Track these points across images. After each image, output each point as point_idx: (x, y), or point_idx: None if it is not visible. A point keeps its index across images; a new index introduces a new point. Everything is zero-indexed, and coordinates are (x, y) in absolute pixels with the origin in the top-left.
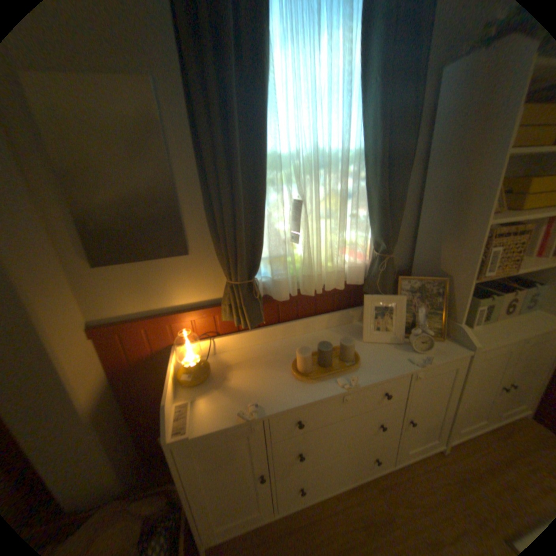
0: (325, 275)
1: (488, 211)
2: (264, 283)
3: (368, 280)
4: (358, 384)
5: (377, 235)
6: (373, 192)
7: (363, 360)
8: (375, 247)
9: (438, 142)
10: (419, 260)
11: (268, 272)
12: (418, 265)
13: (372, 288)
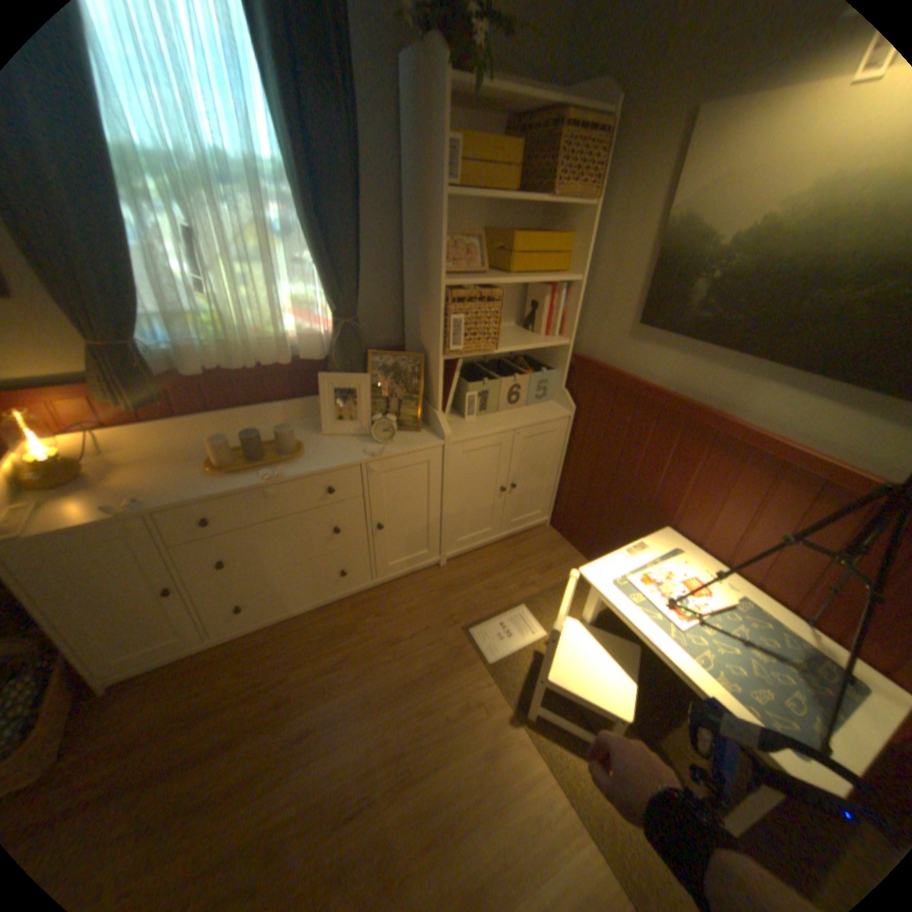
0: (265, 345)
1: (440, 268)
2: (157, 349)
3: (330, 355)
4: (283, 475)
5: (325, 291)
6: (305, 229)
7: (307, 452)
8: (331, 309)
9: (405, 168)
10: (408, 333)
11: (169, 336)
12: (408, 340)
13: (333, 366)
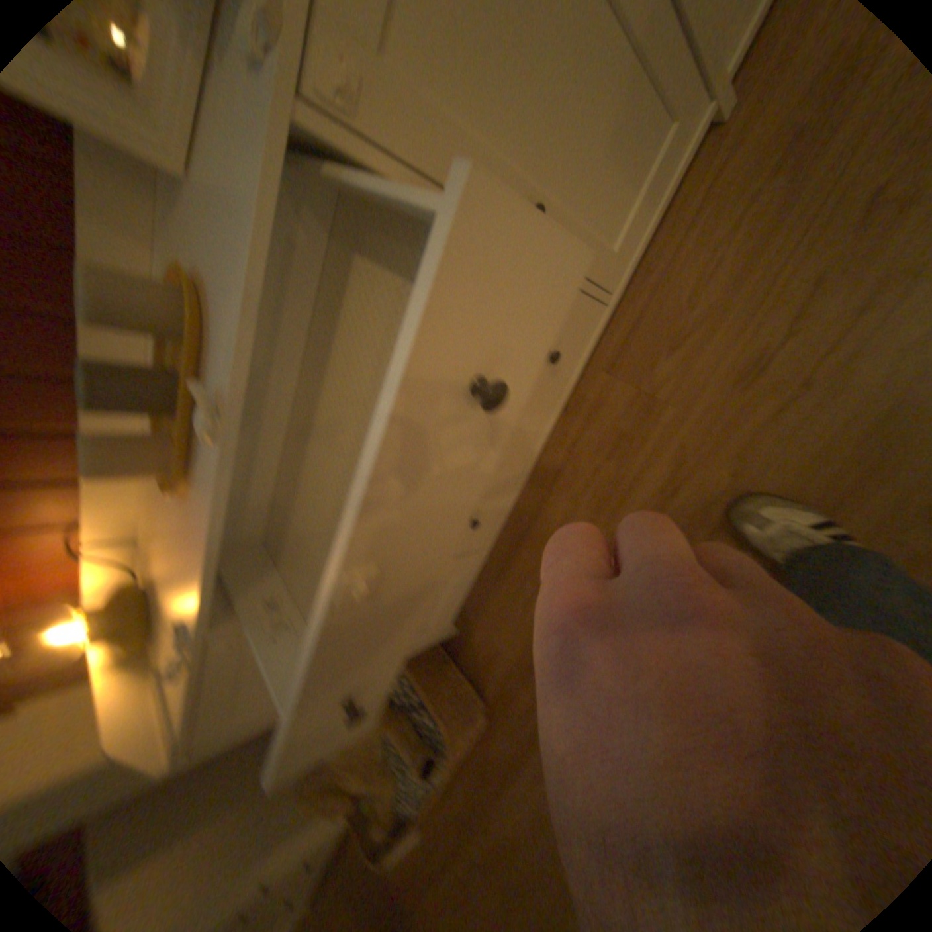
0: None
1: None
2: None
3: None
4: (216, 387)
5: None
6: None
7: (197, 263)
8: None
9: None
10: None
11: None
12: None
13: None
